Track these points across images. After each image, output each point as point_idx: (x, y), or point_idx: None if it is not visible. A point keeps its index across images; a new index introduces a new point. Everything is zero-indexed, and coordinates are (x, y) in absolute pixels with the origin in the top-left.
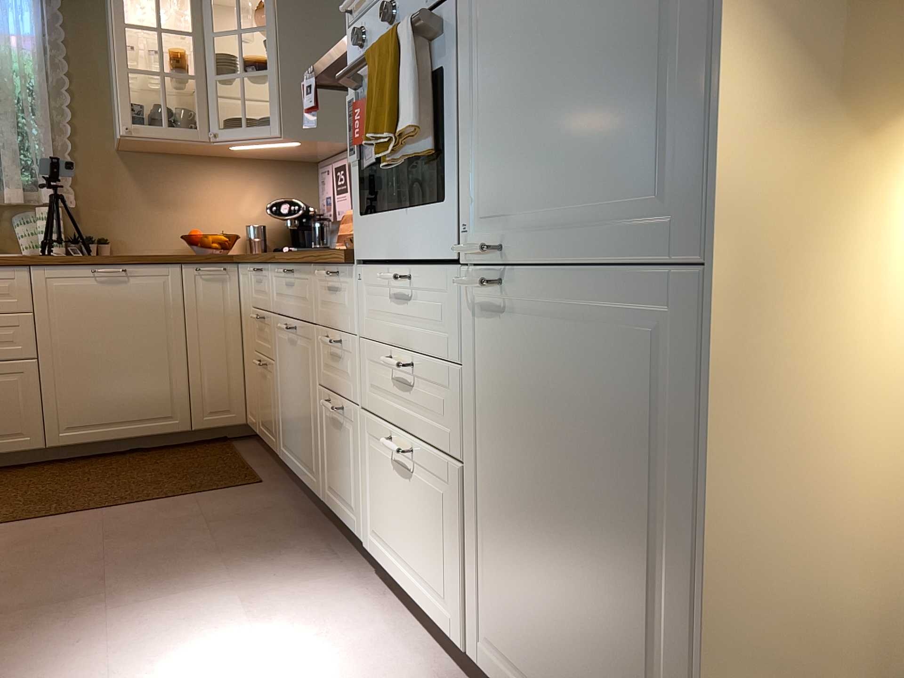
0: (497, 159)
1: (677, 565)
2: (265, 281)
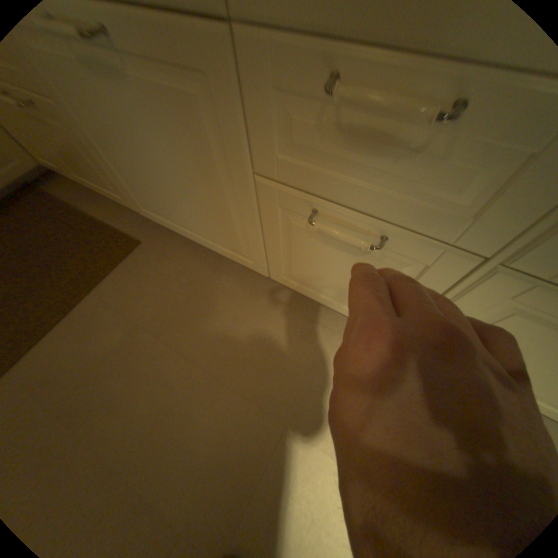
0: None
1: None
2: None
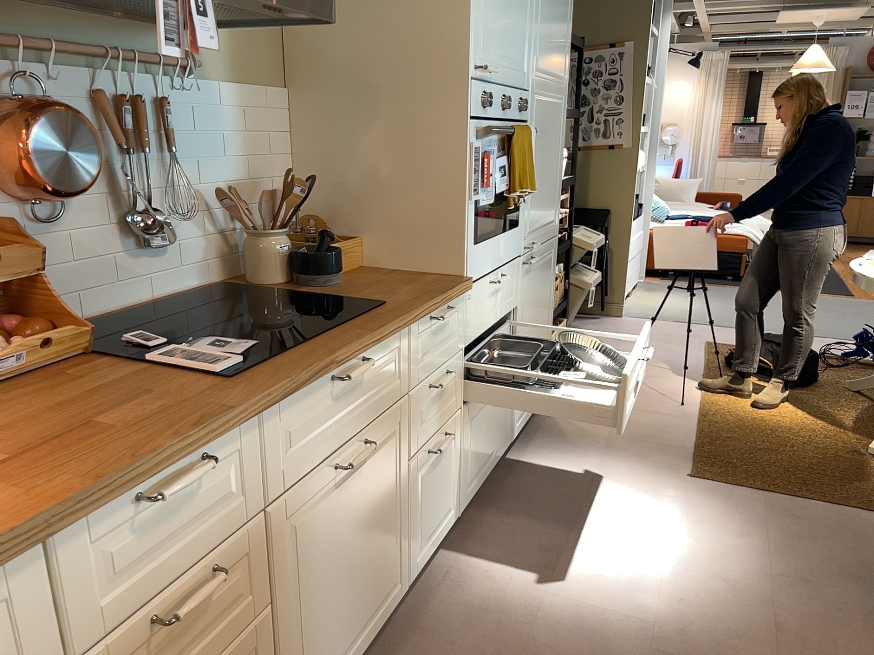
0: (533, 206)
1: (549, 314)
2: (222, 474)
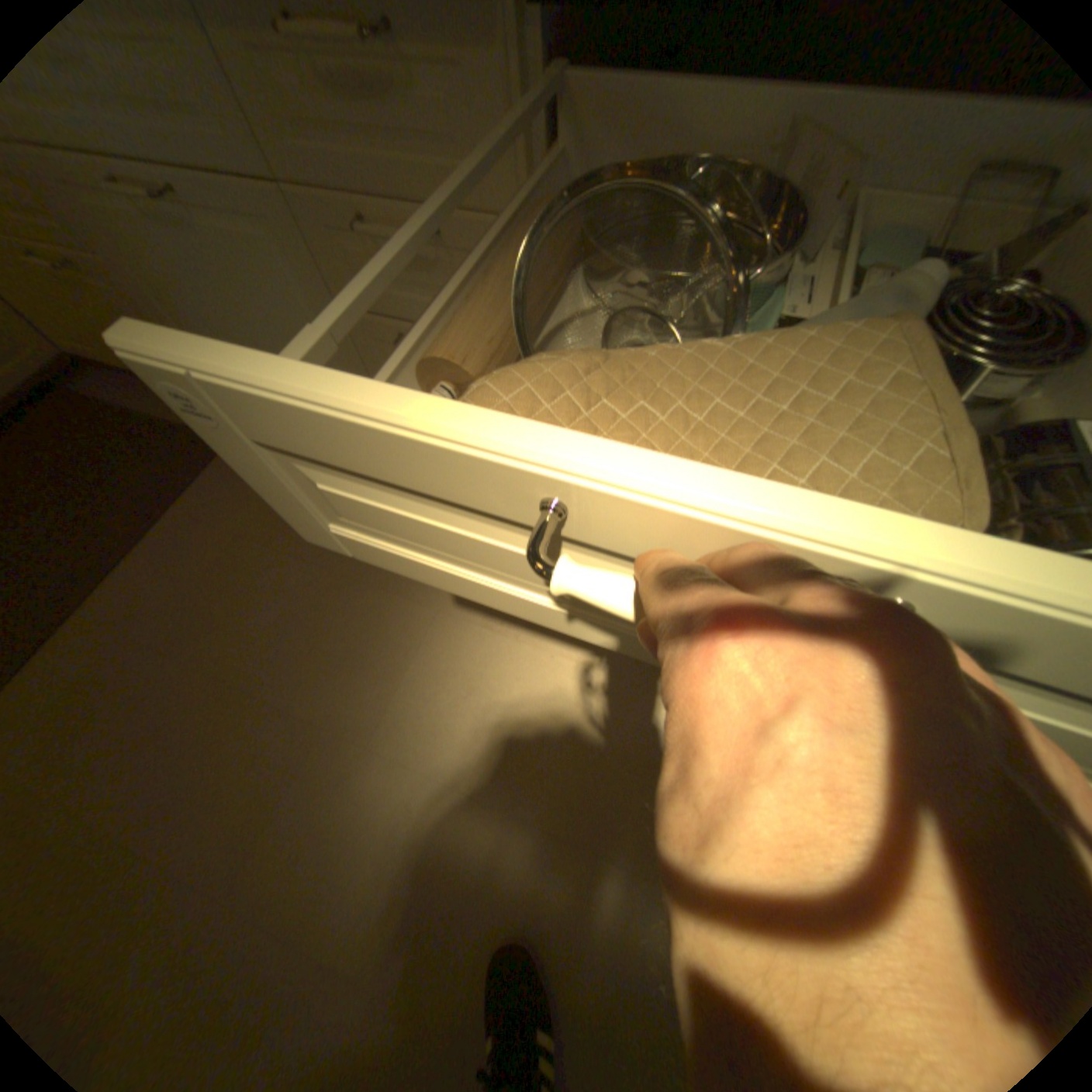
0: None
1: None
2: None
